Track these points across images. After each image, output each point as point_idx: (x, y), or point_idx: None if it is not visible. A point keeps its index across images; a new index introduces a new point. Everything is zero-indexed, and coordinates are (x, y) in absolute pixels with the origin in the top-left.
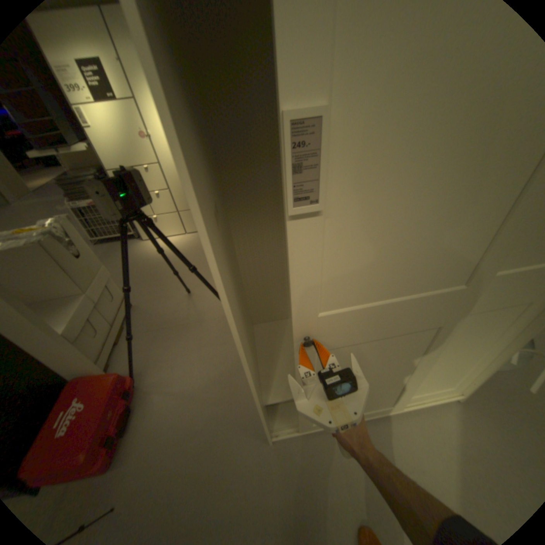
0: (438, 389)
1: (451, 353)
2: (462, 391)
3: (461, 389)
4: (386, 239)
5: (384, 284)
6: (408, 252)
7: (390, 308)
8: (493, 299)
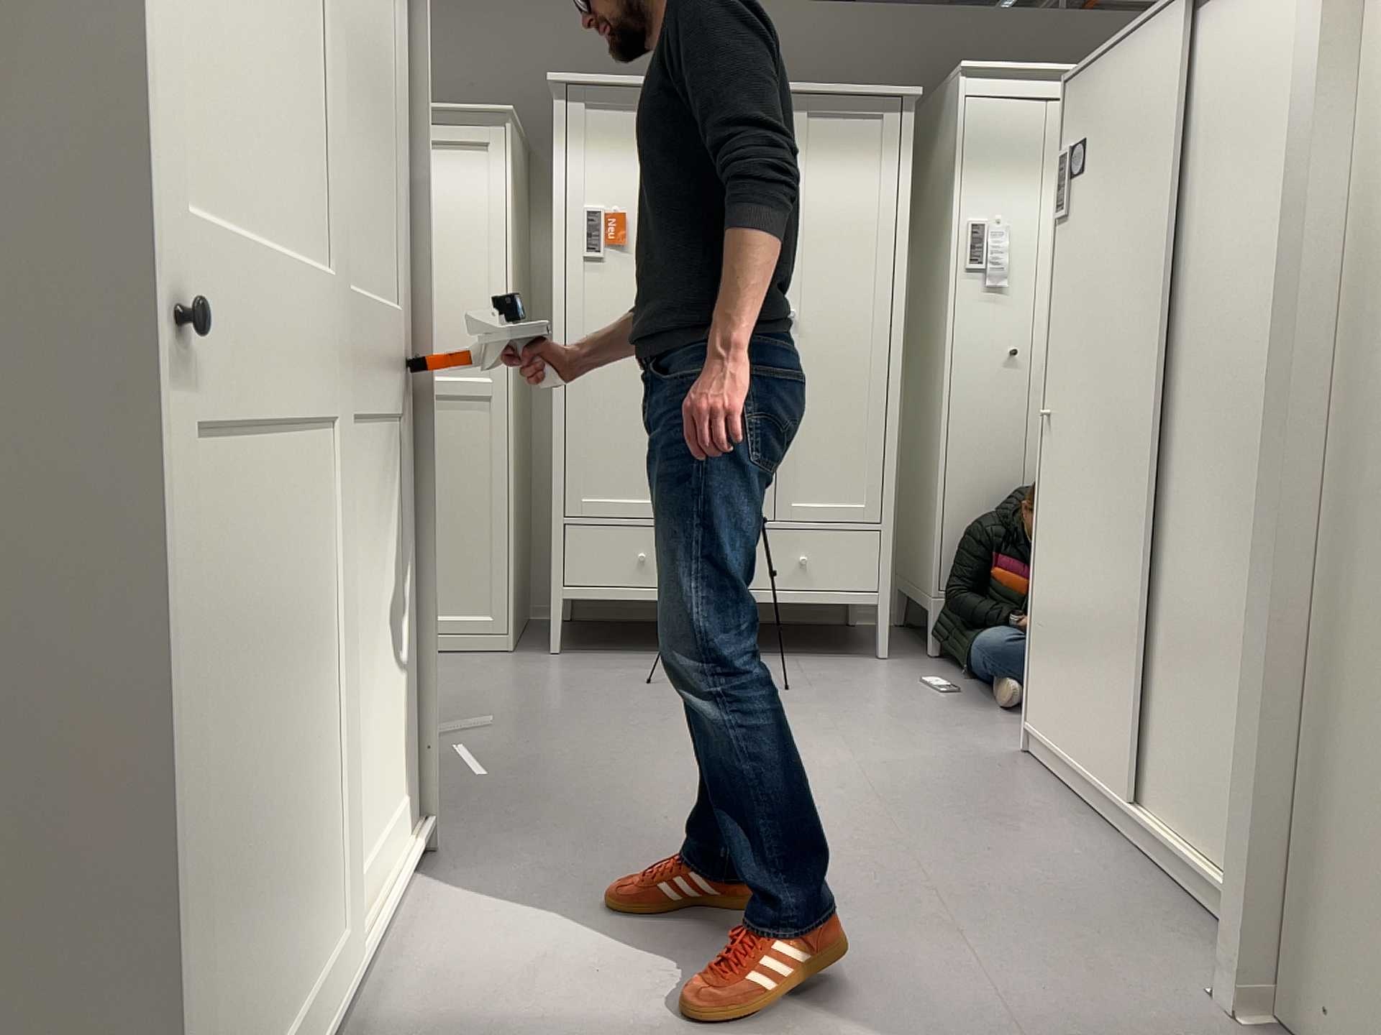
0: (389, 798)
1: (370, 588)
2: (415, 812)
3: (412, 793)
4: (274, 61)
5: (286, 200)
6: (295, 122)
7: (303, 289)
8: (370, 377)
